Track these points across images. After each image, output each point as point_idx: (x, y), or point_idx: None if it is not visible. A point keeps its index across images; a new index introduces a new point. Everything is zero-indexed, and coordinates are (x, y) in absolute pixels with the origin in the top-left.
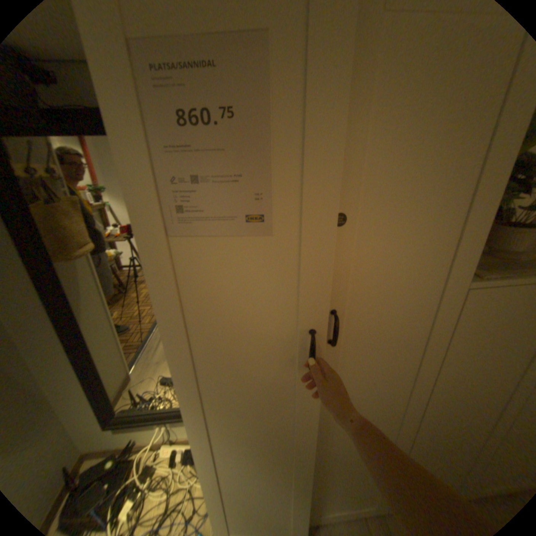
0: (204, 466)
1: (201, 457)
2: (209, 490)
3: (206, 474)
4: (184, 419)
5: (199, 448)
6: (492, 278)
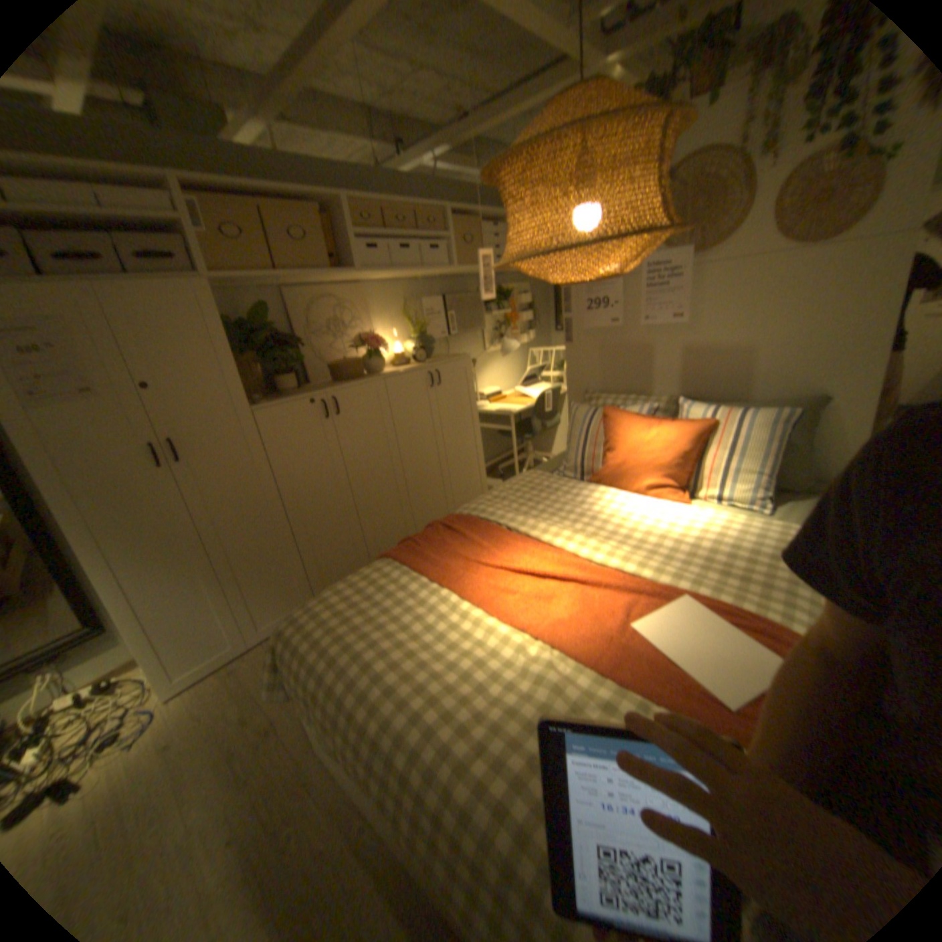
0: (111, 599)
1: (106, 589)
2: (127, 627)
3: (117, 608)
4: (77, 551)
5: (101, 579)
6: (263, 403)
